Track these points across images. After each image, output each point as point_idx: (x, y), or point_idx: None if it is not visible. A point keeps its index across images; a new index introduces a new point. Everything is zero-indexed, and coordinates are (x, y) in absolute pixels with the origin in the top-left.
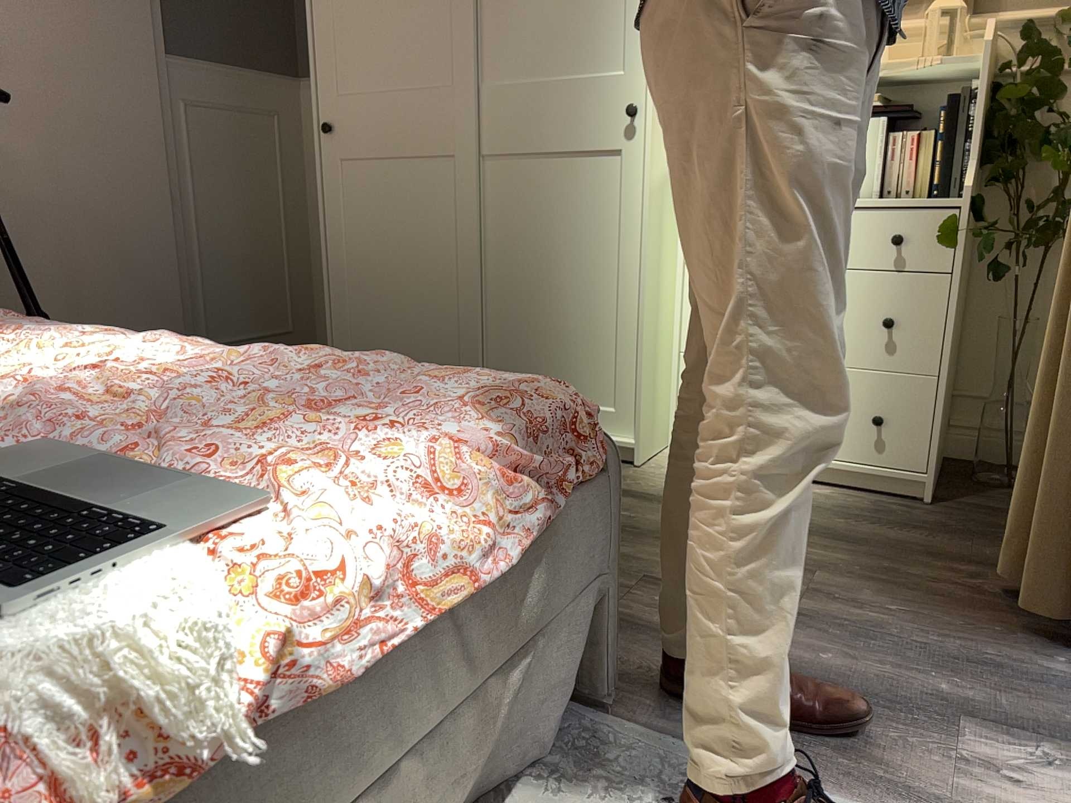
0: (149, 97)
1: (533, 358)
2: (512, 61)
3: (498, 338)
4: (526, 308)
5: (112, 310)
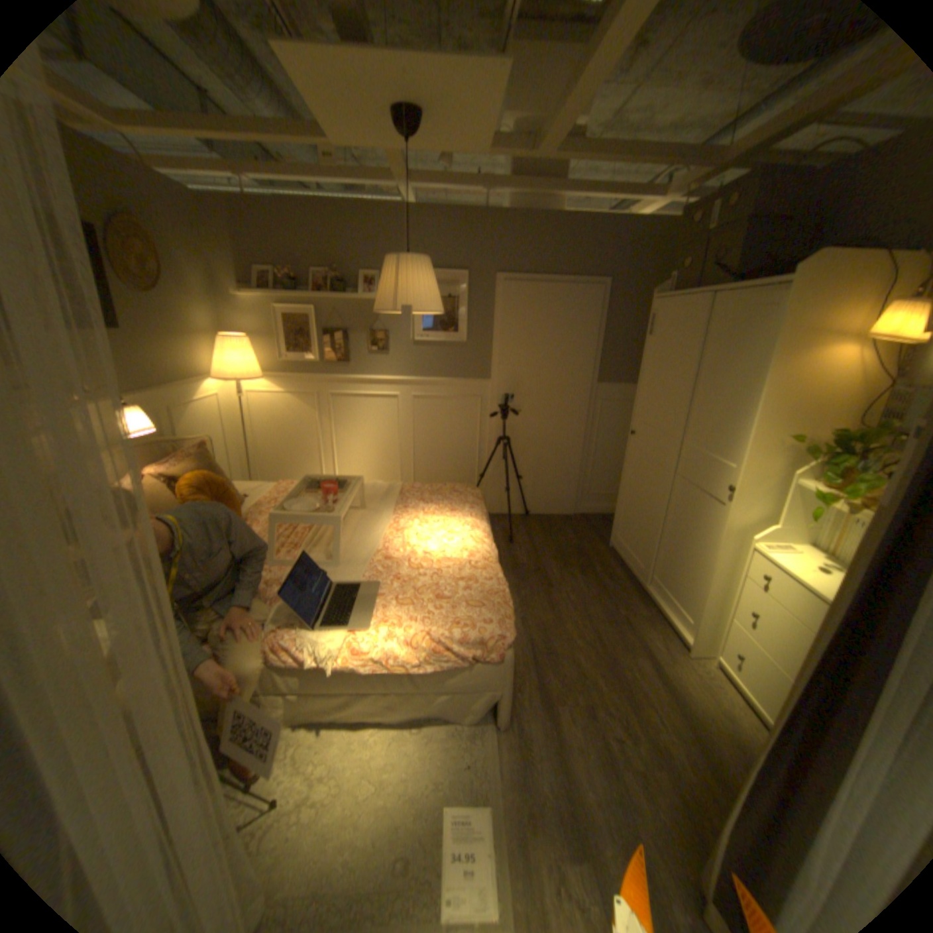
0: (583, 401)
1: (672, 575)
2: (698, 437)
3: (664, 557)
4: (676, 551)
5: (548, 476)
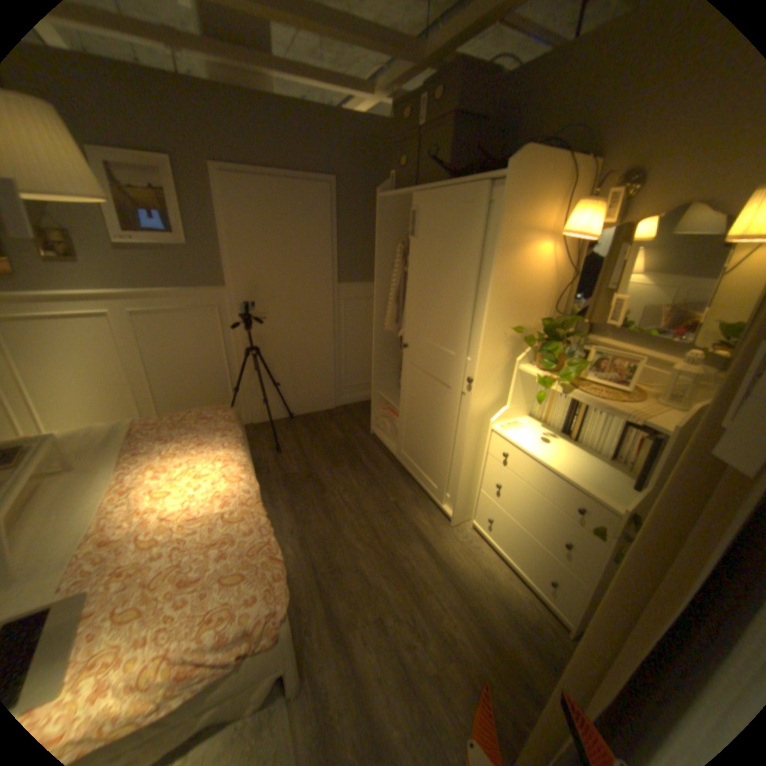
0: (326, 301)
1: (426, 456)
2: (433, 332)
3: (417, 440)
4: (427, 435)
5: (306, 378)
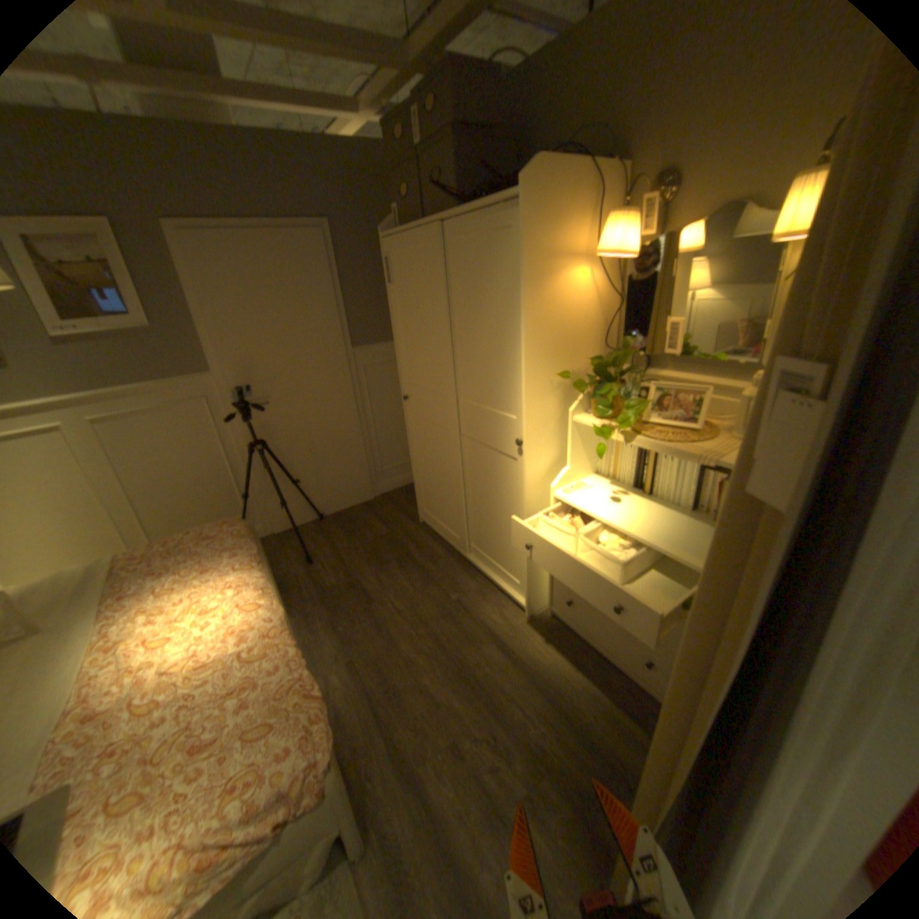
0: (343, 372)
1: (487, 540)
2: (470, 392)
3: (474, 523)
4: (483, 515)
5: (332, 468)
